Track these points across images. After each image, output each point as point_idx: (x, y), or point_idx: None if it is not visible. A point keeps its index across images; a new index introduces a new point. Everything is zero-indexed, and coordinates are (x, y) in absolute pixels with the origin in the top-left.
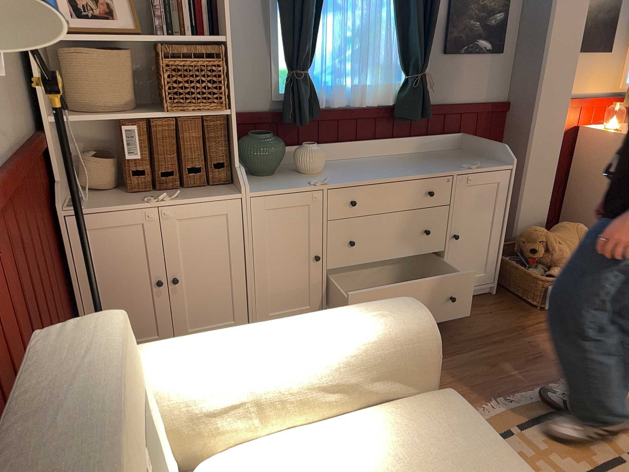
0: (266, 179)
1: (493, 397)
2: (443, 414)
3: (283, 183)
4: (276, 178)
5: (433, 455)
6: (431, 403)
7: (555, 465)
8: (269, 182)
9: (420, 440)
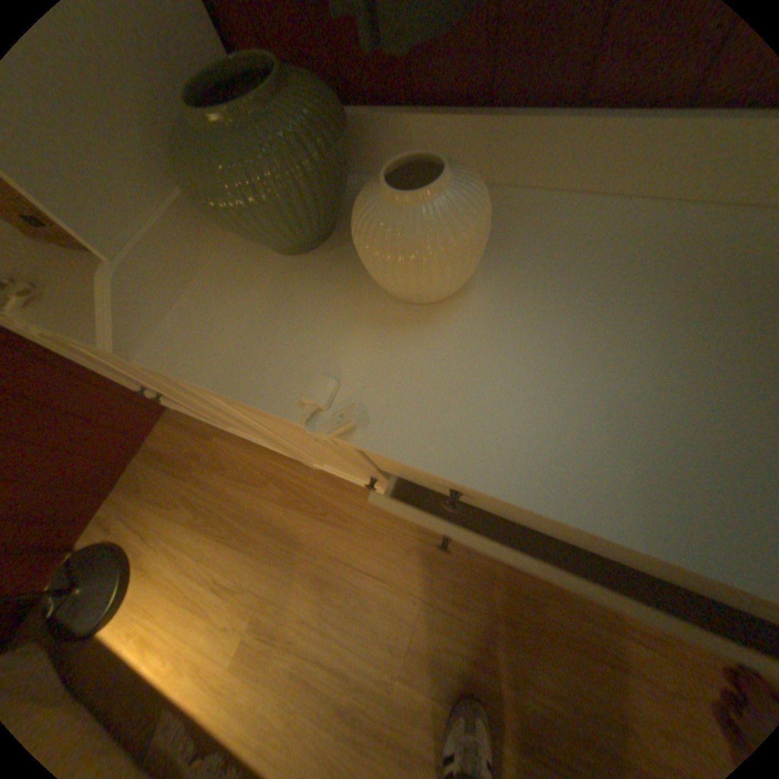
0: (269, 272)
1: None
2: None
3: (266, 332)
4: (297, 276)
5: None
6: None
7: None
8: (253, 298)
9: None
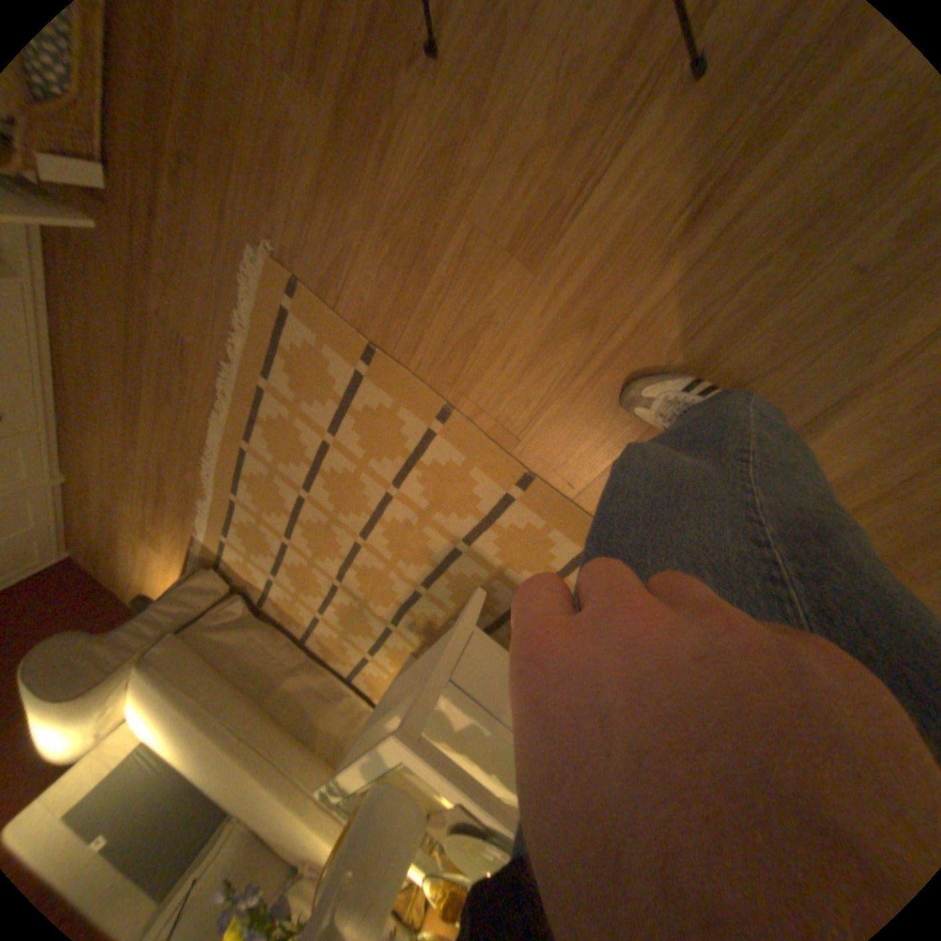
0: None
1: (195, 452)
2: (141, 695)
3: None
4: None
5: (160, 724)
6: (131, 685)
7: (266, 522)
8: None
9: (150, 715)
